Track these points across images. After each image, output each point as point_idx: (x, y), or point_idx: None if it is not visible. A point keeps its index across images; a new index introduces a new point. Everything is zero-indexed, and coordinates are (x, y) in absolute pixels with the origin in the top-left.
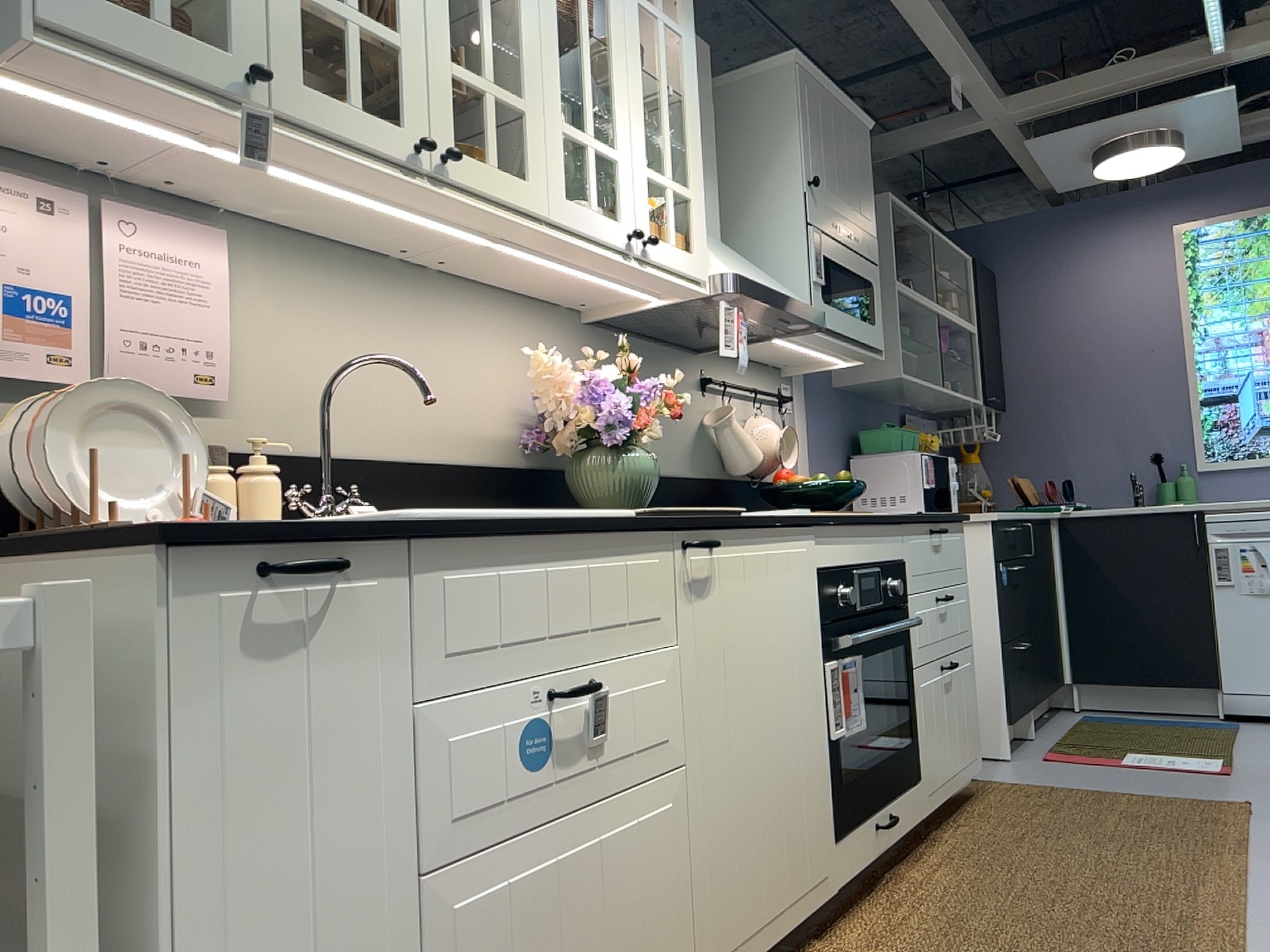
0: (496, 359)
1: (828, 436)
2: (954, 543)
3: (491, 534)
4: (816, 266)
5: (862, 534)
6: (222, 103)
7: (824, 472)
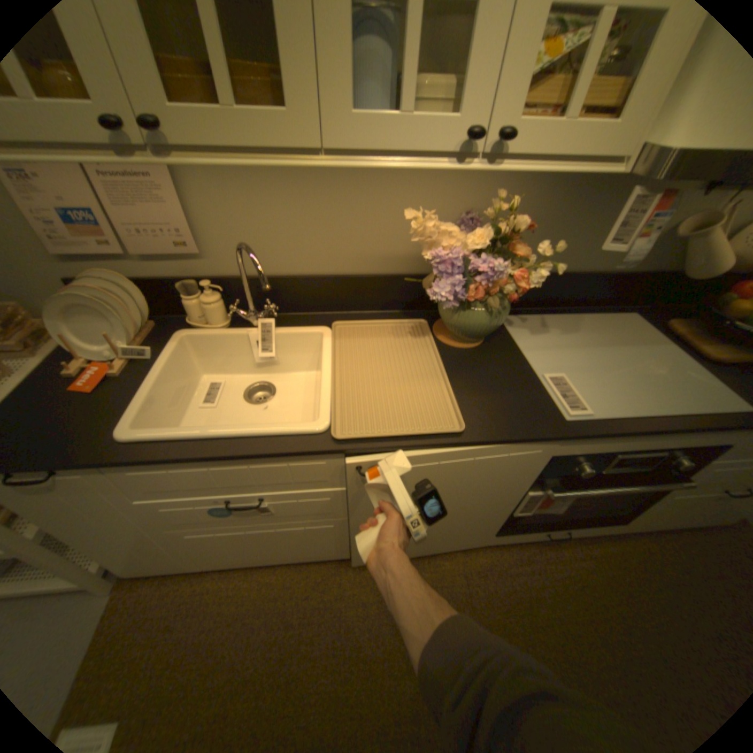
0: (416, 196)
1: None
2: None
3: (151, 464)
4: None
5: (656, 436)
6: None
7: None
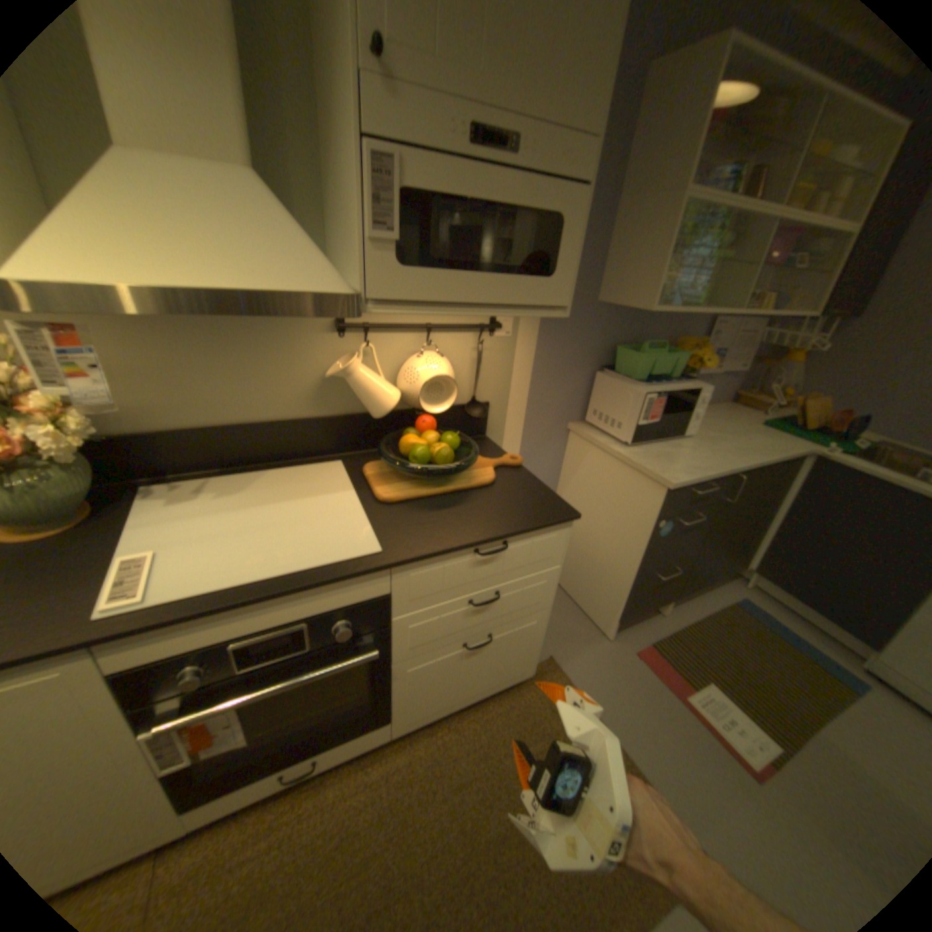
0: None
1: (567, 350)
2: (533, 545)
3: None
4: (371, 212)
5: (254, 607)
6: None
7: (548, 385)
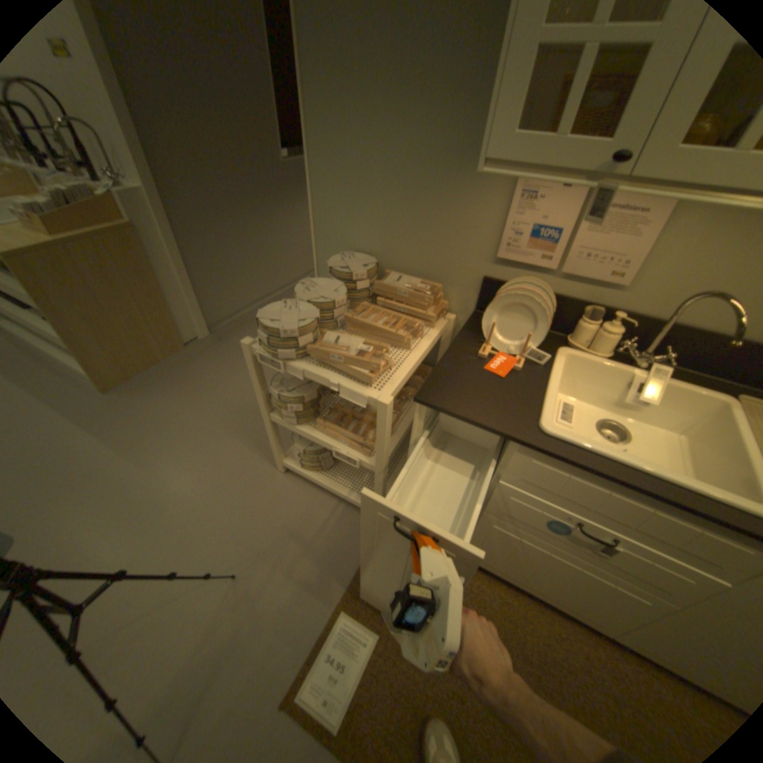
0: None
1: None
2: None
3: (574, 466)
4: None
5: None
6: (594, 176)
7: None
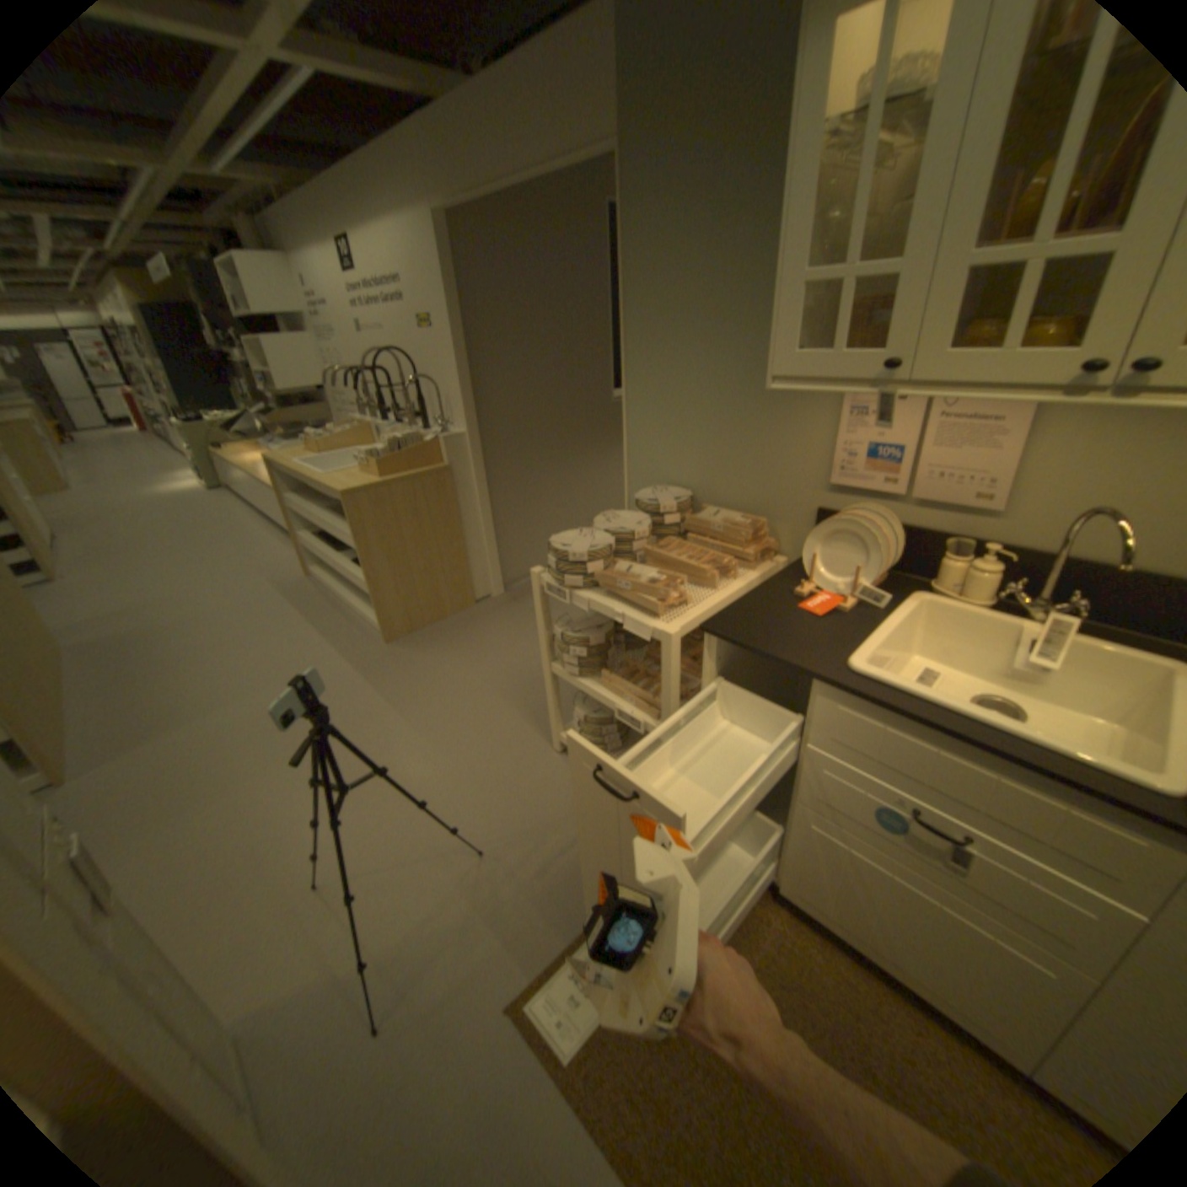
0: None
1: None
2: None
3: (882, 708)
4: None
5: None
6: (876, 385)
7: None
